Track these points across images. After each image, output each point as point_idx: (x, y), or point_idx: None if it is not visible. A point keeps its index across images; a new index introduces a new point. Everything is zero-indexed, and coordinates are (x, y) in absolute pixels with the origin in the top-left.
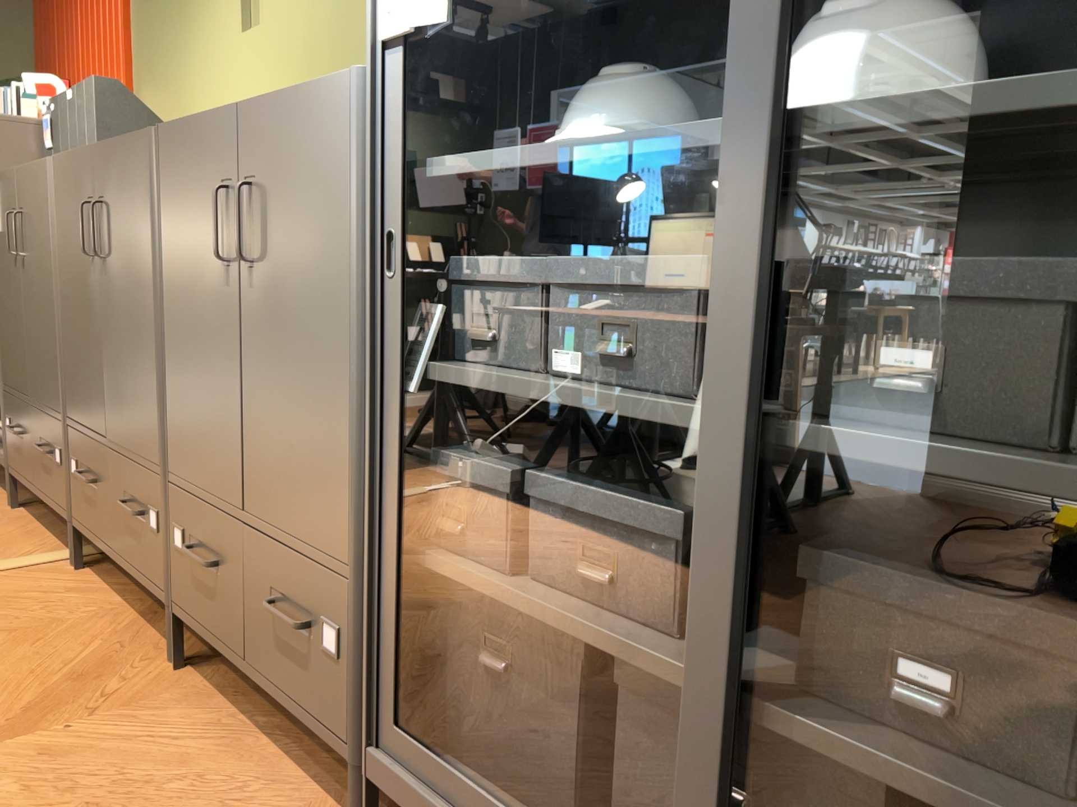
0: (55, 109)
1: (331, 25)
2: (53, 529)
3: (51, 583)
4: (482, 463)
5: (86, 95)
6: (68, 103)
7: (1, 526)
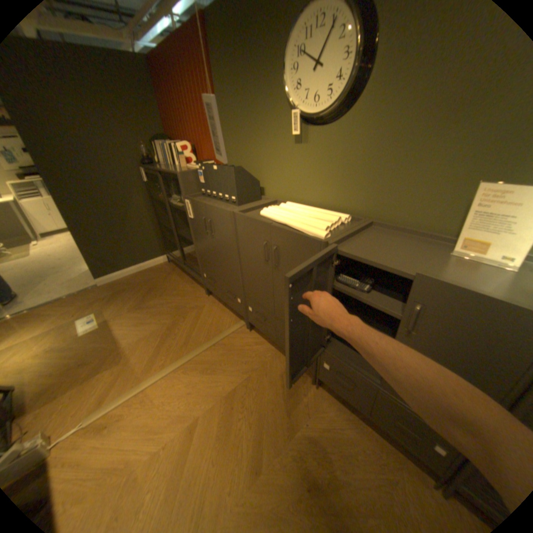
0: (204, 168)
1: (362, 156)
2: (227, 307)
3: (247, 339)
4: None
5: (226, 171)
6: (213, 169)
7: (211, 306)
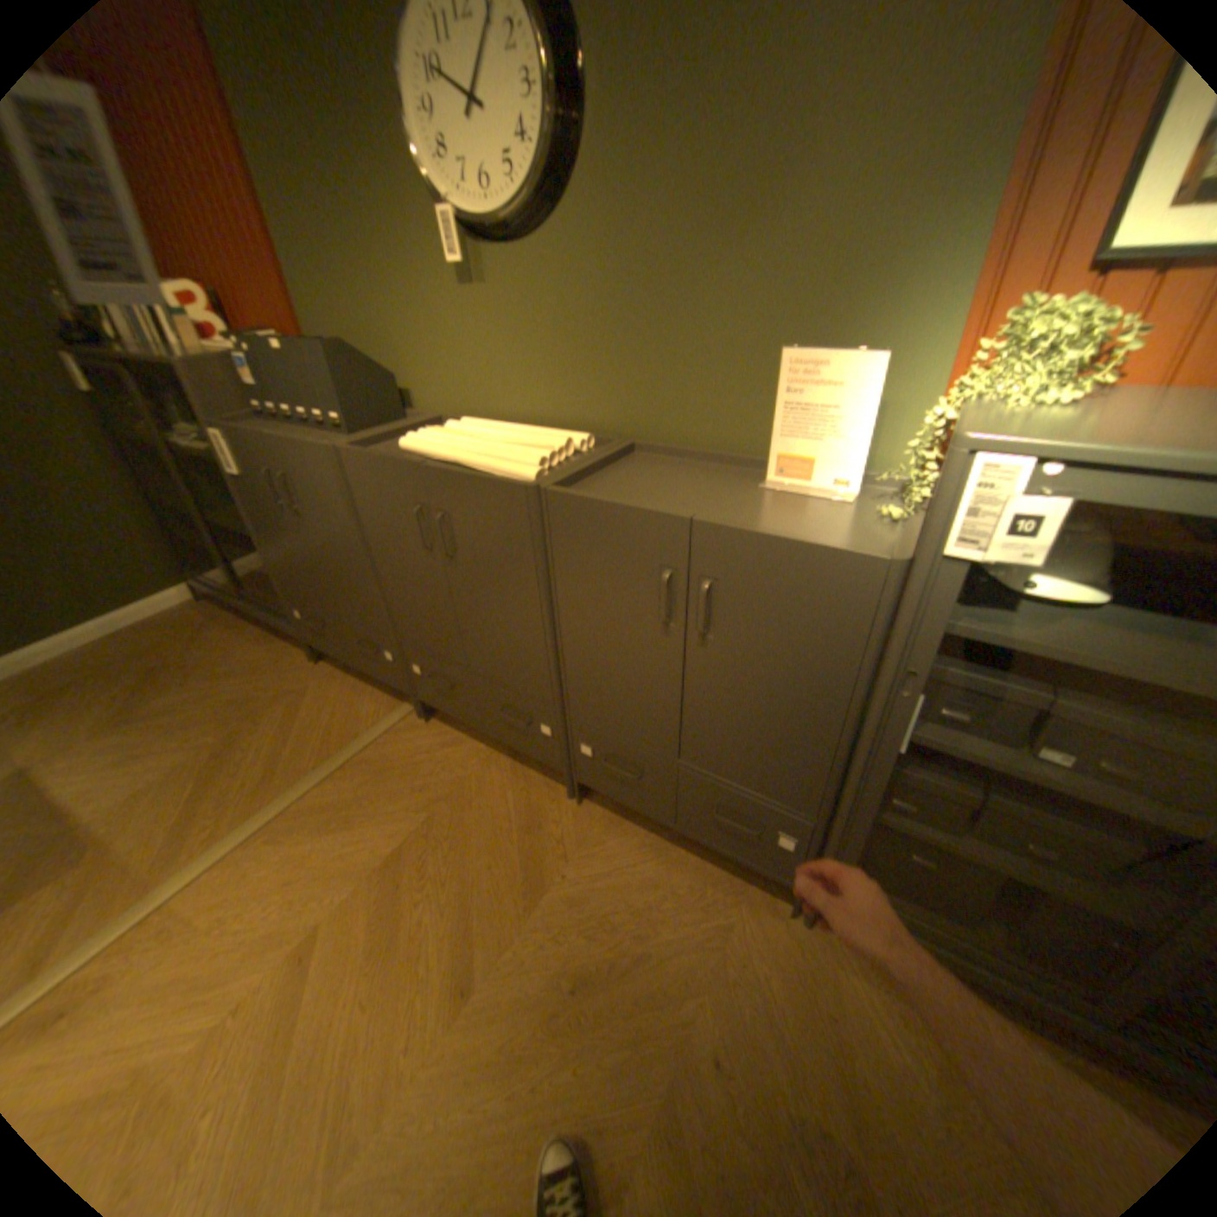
0: (249, 348)
1: (594, 310)
2: (367, 681)
3: (422, 740)
4: (938, 781)
5: (306, 352)
6: (273, 350)
7: (327, 687)
